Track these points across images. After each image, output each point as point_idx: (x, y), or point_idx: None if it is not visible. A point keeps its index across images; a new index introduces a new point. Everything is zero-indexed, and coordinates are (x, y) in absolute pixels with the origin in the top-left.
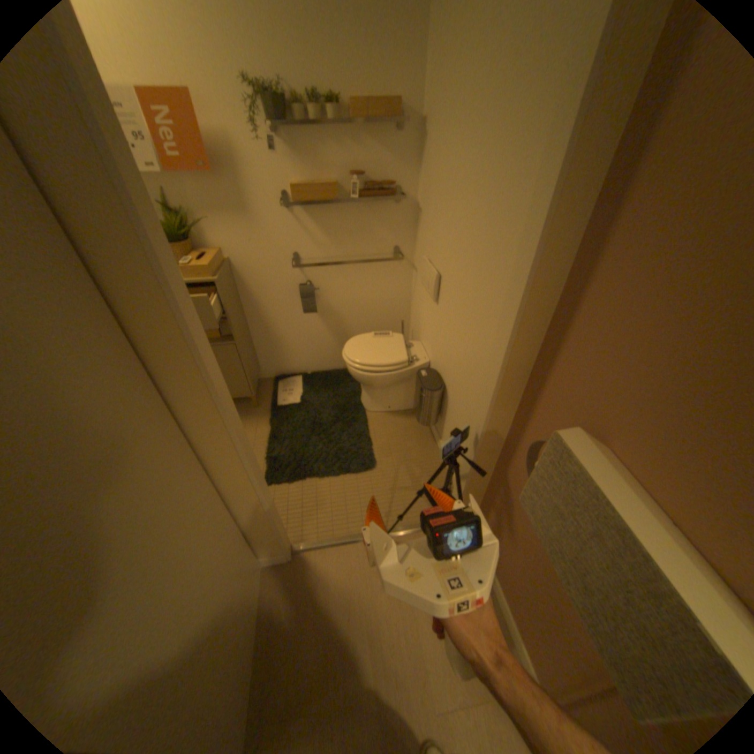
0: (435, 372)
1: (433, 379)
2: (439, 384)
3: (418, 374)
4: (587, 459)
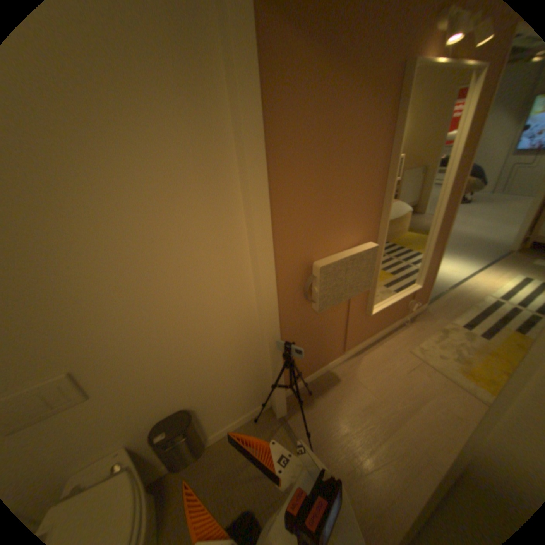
0: (155, 426)
1: (168, 424)
2: (177, 416)
3: (157, 446)
4: (329, 262)
